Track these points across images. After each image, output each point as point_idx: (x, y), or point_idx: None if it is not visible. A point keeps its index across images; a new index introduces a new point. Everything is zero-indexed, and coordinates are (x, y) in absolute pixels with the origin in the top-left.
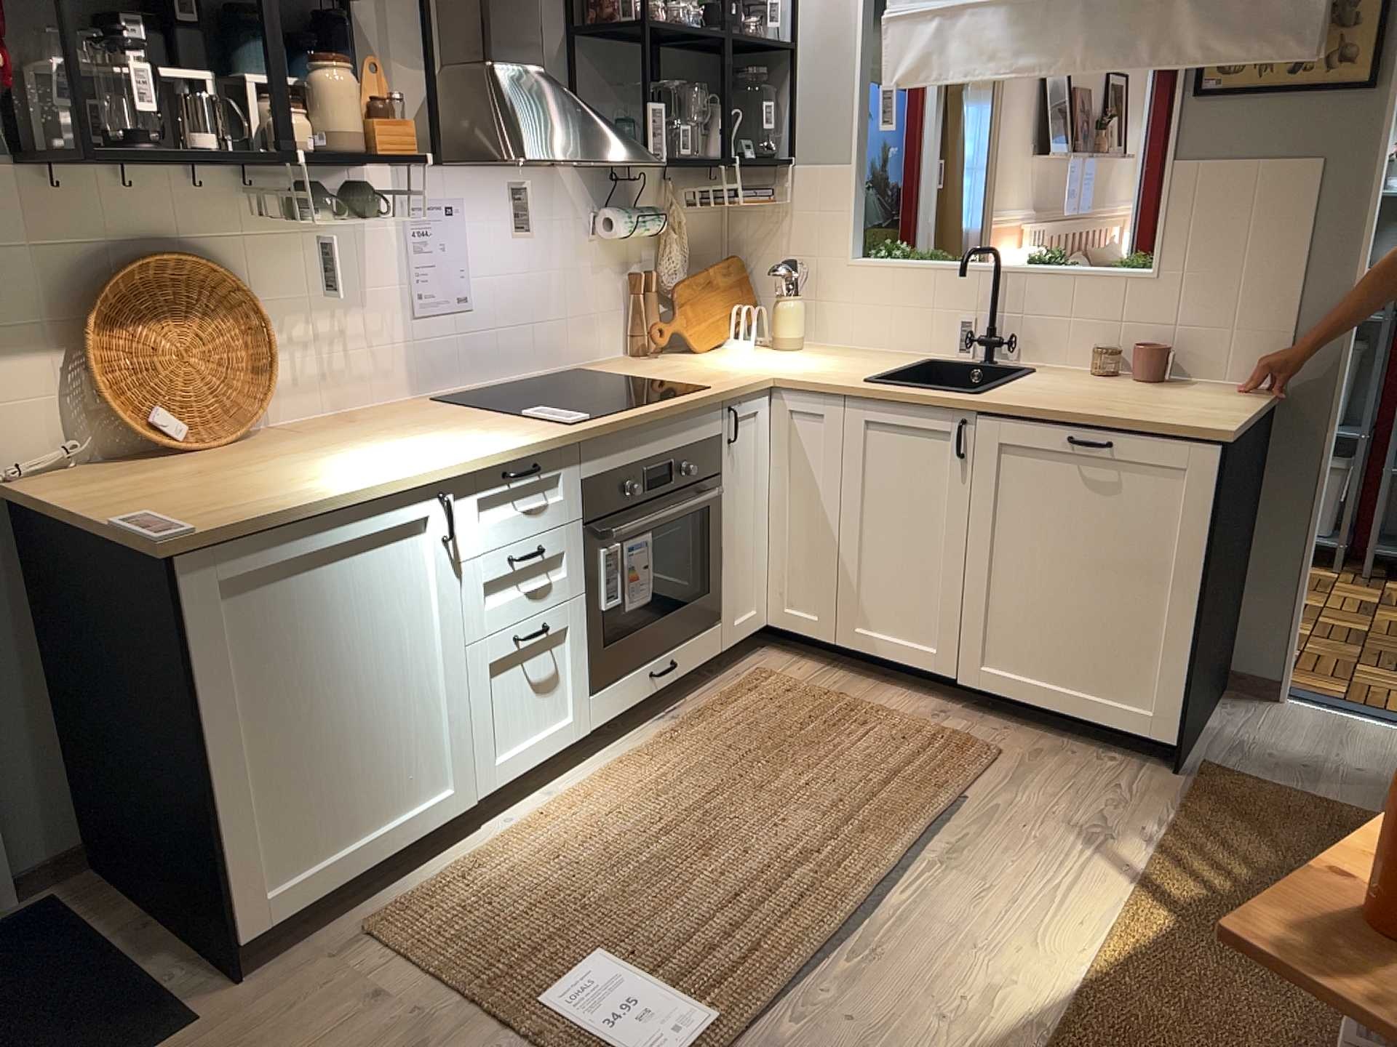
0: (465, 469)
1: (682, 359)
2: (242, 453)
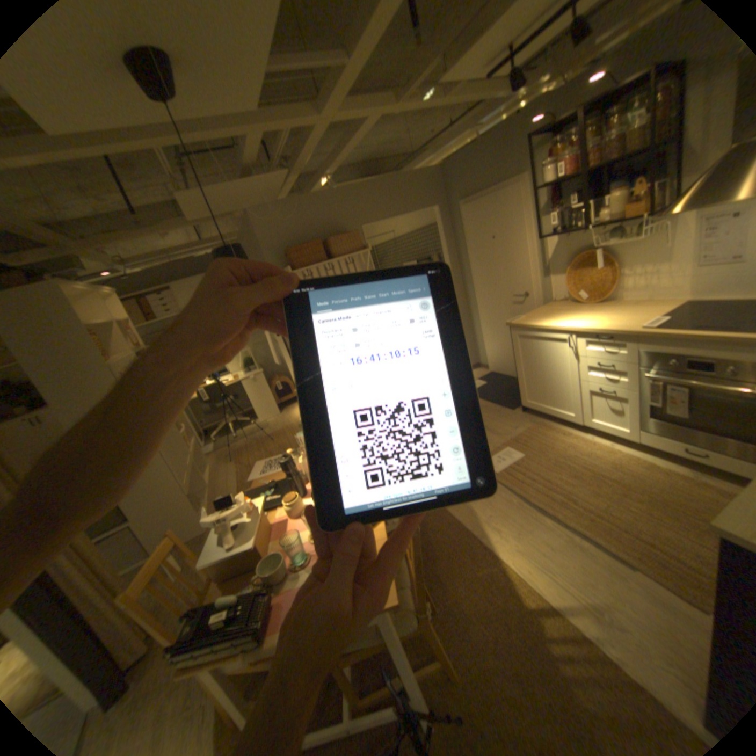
0: (577, 329)
1: None
2: (585, 306)
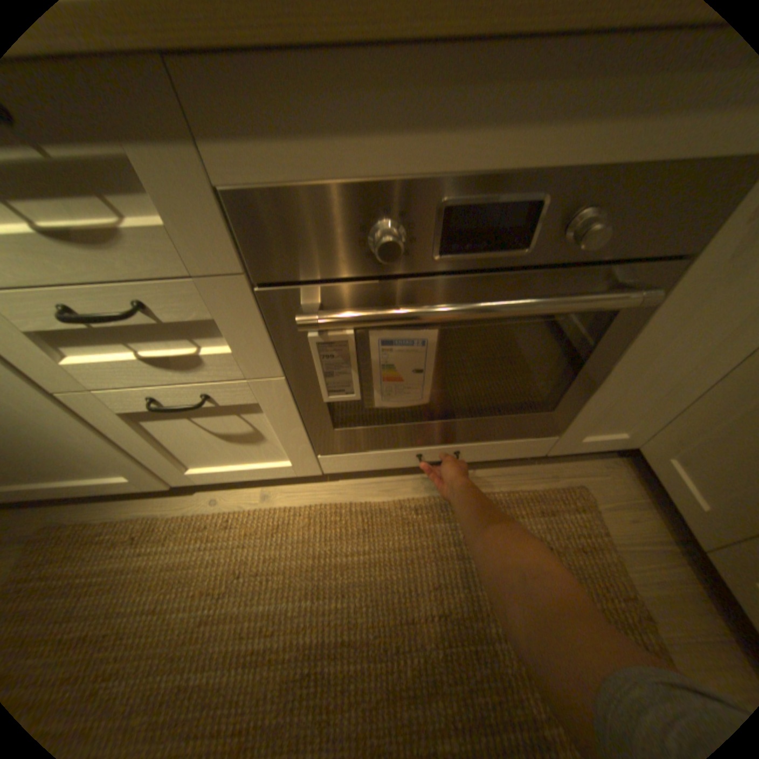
0: None
1: None
2: None
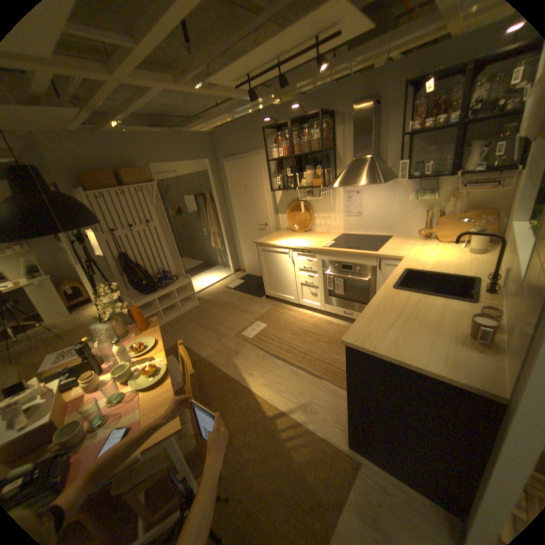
0: (292, 247)
1: (427, 243)
2: (297, 234)
